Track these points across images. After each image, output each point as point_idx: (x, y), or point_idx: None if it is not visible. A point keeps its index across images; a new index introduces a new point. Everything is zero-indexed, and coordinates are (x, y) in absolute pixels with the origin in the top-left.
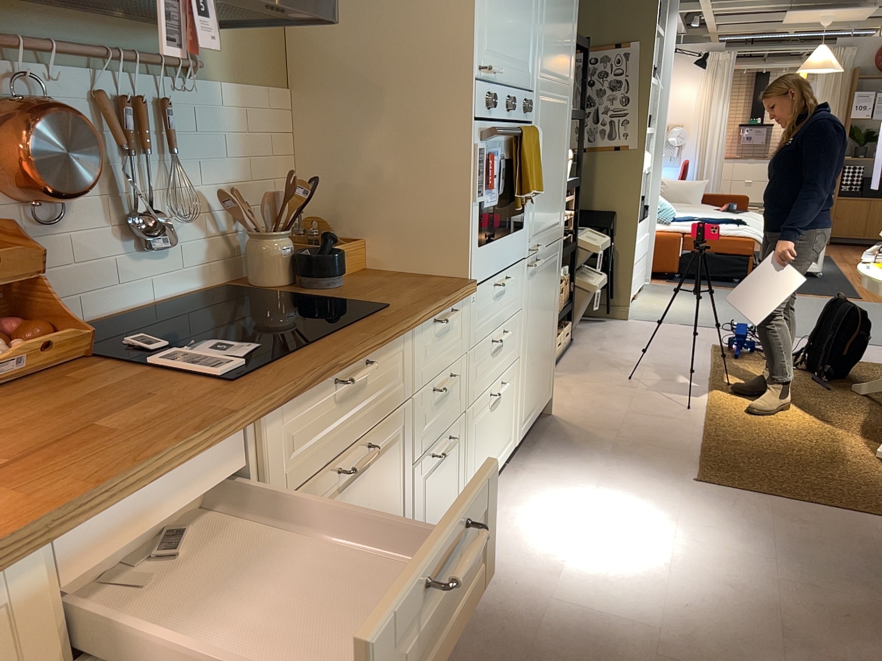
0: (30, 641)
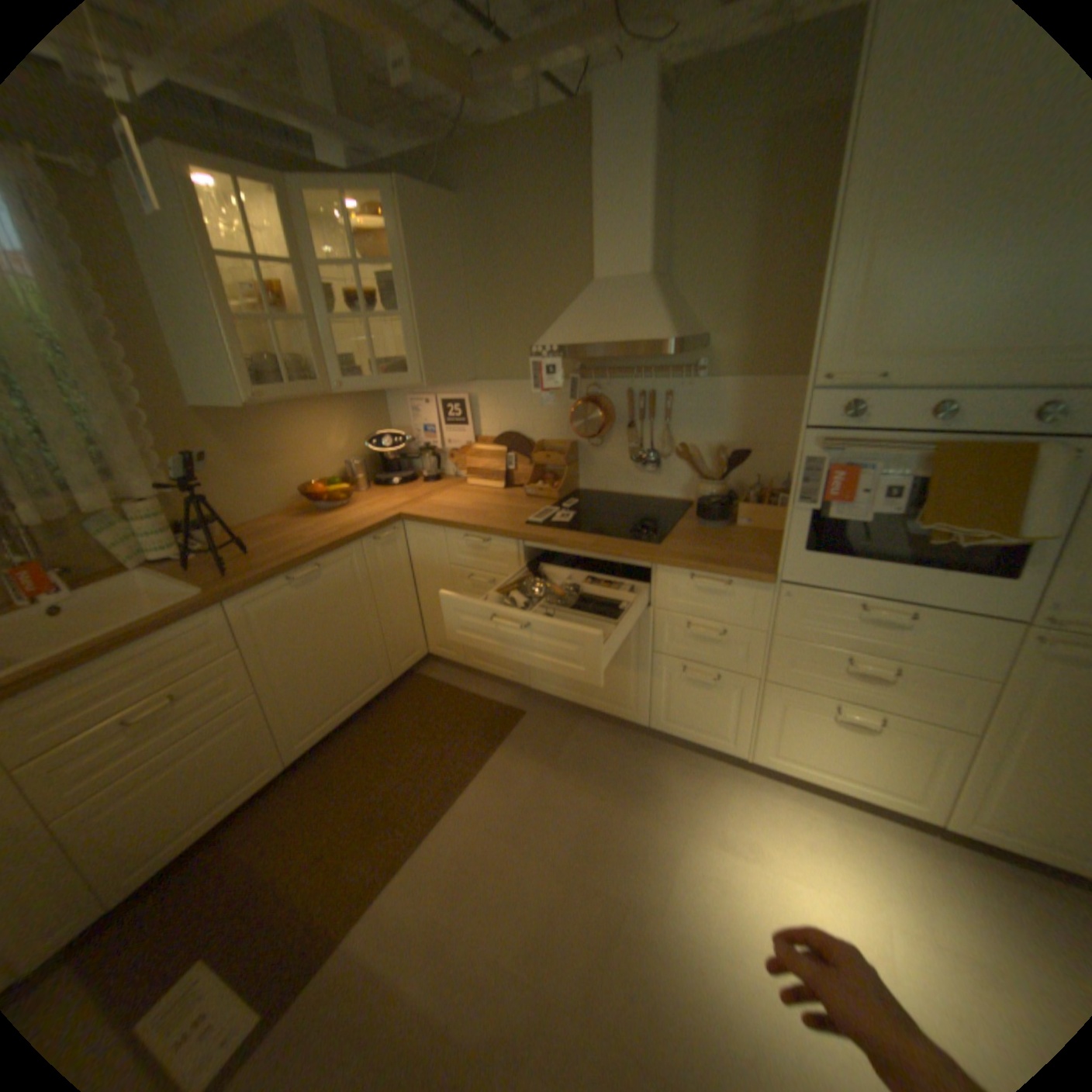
0: (442, 549)
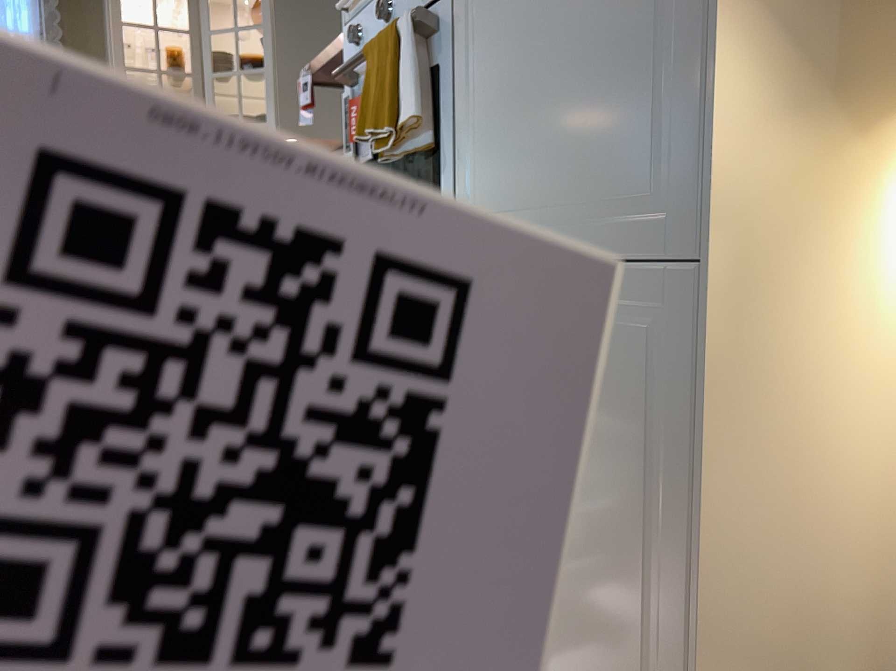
0: None
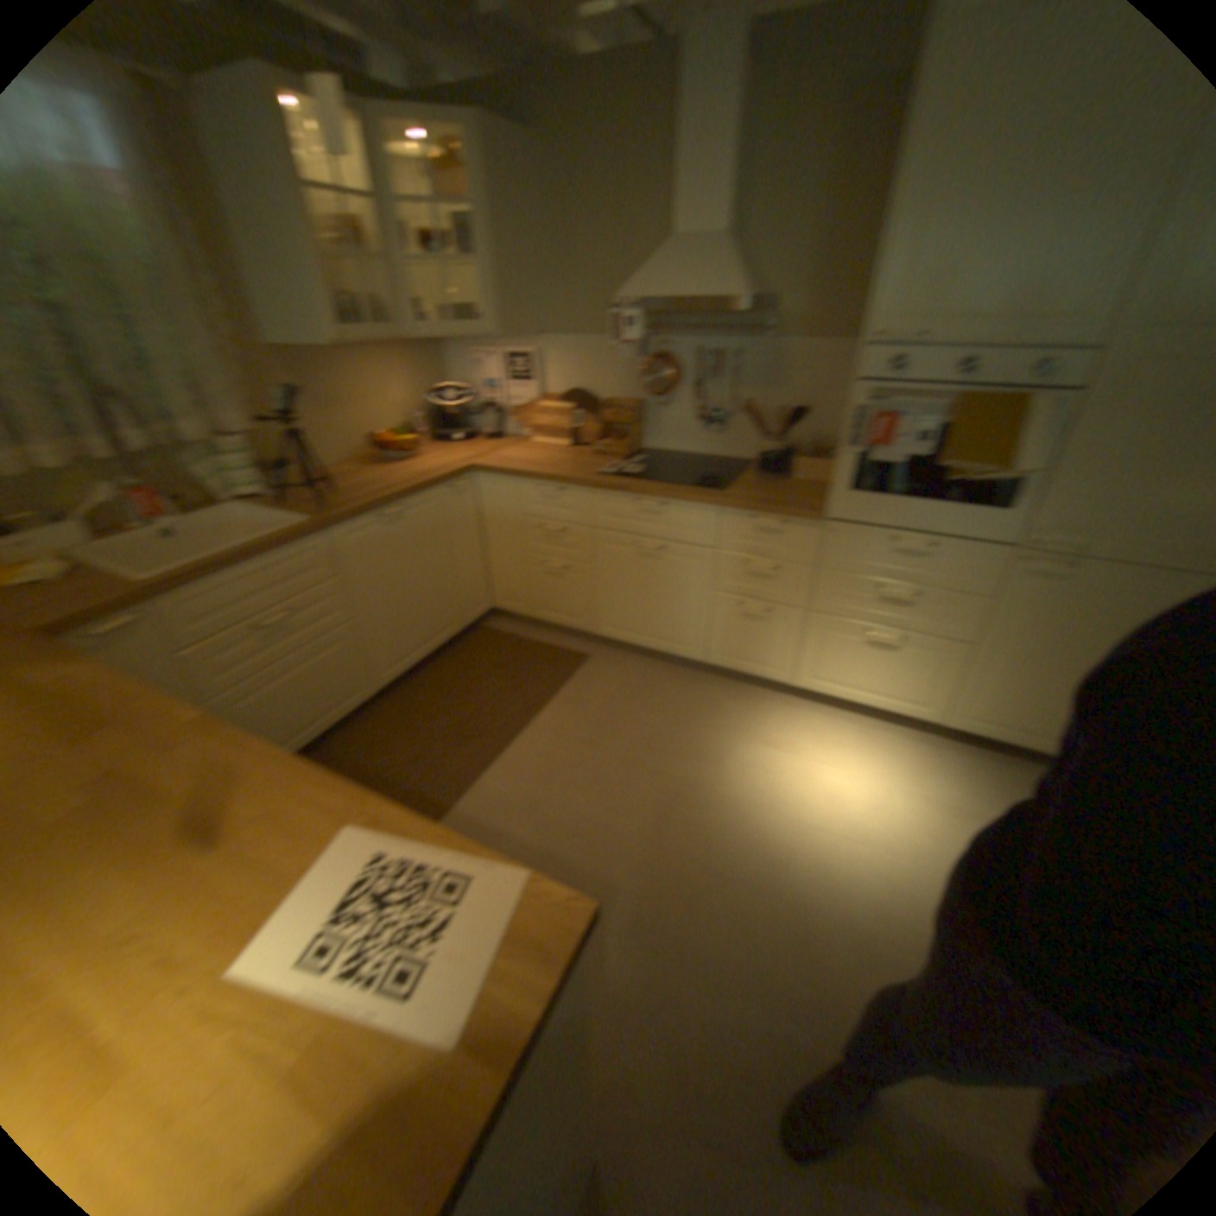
0: (519, 499)
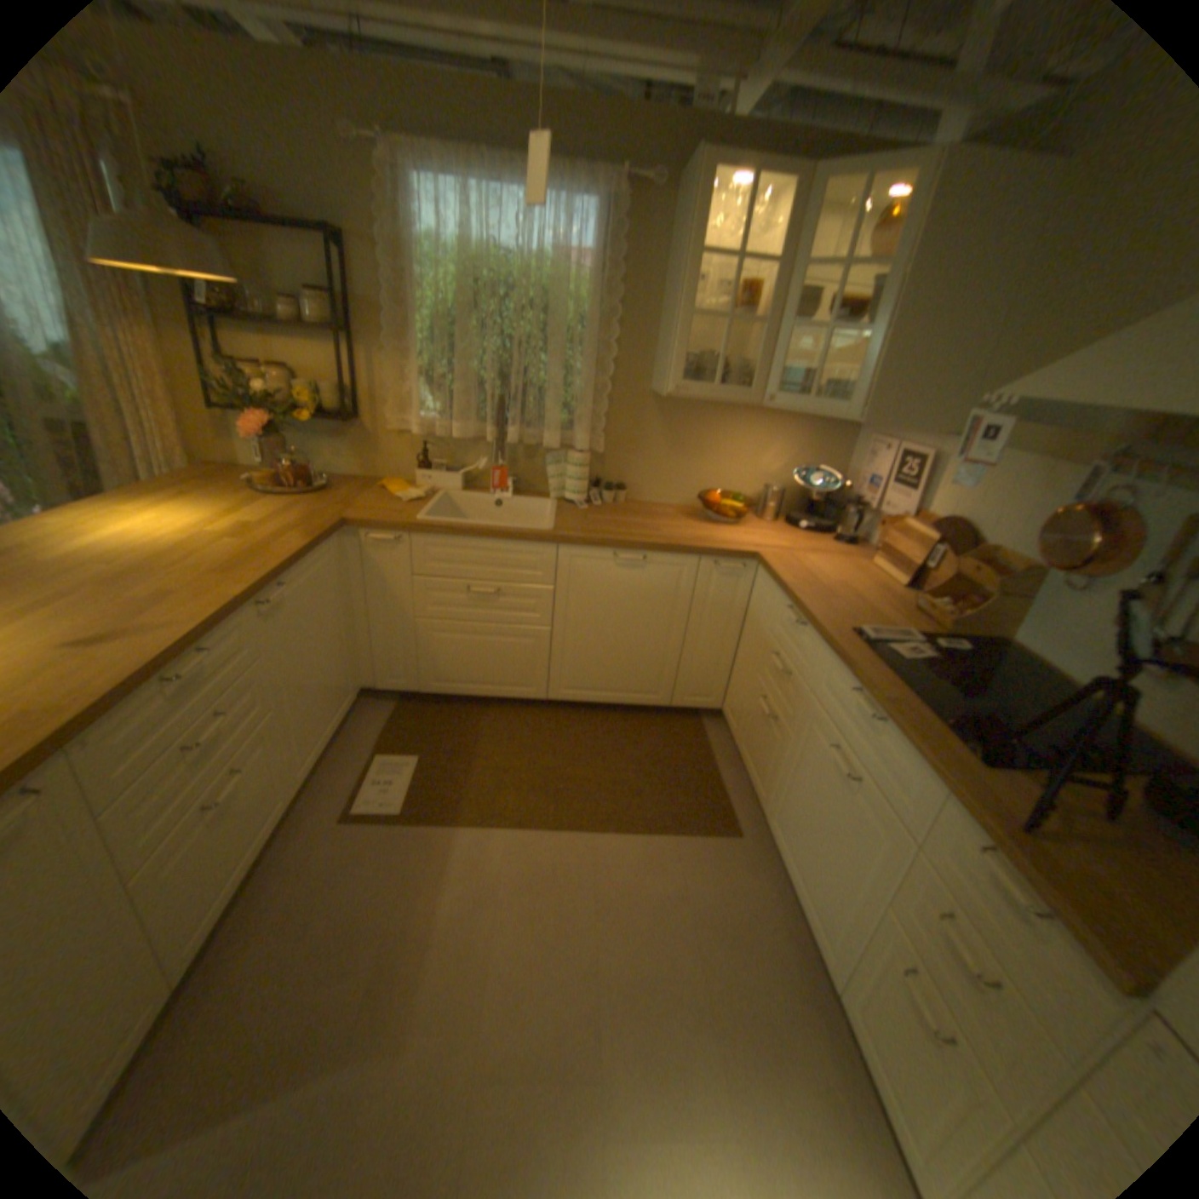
0: (772, 610)
